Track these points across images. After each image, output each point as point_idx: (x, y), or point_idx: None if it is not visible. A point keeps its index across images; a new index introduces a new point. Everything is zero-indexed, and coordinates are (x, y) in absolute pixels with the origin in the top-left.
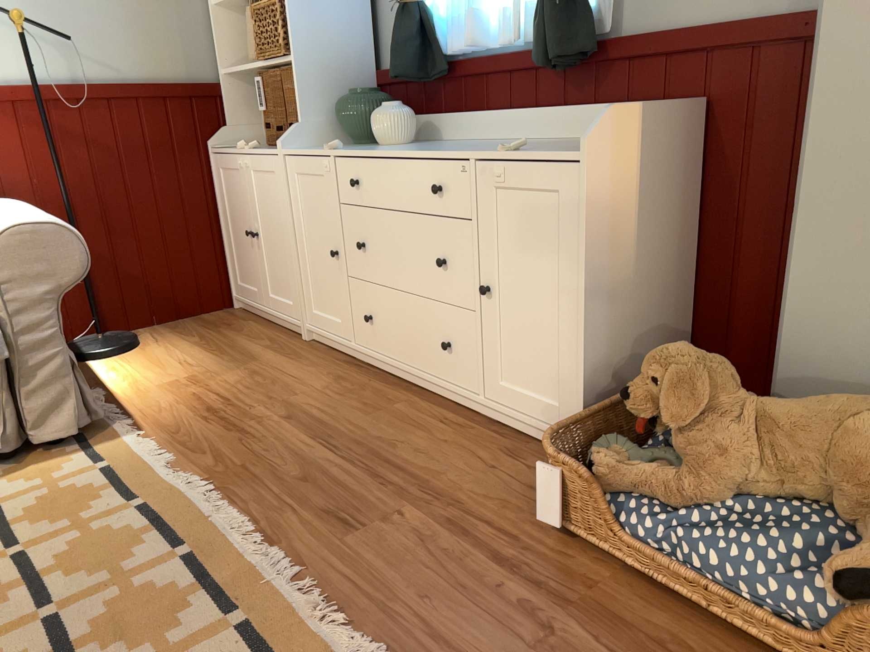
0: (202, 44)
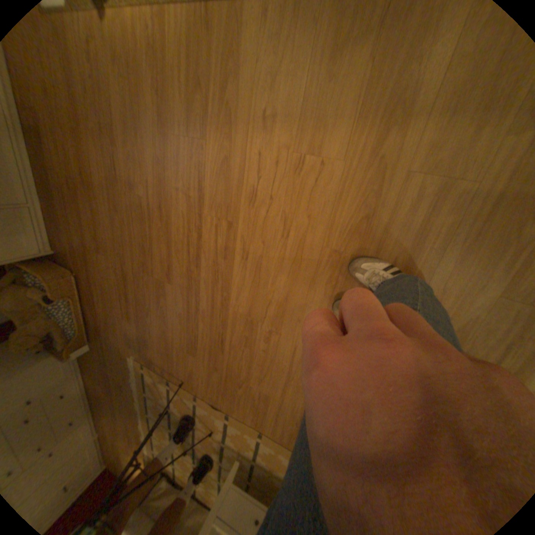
0: None
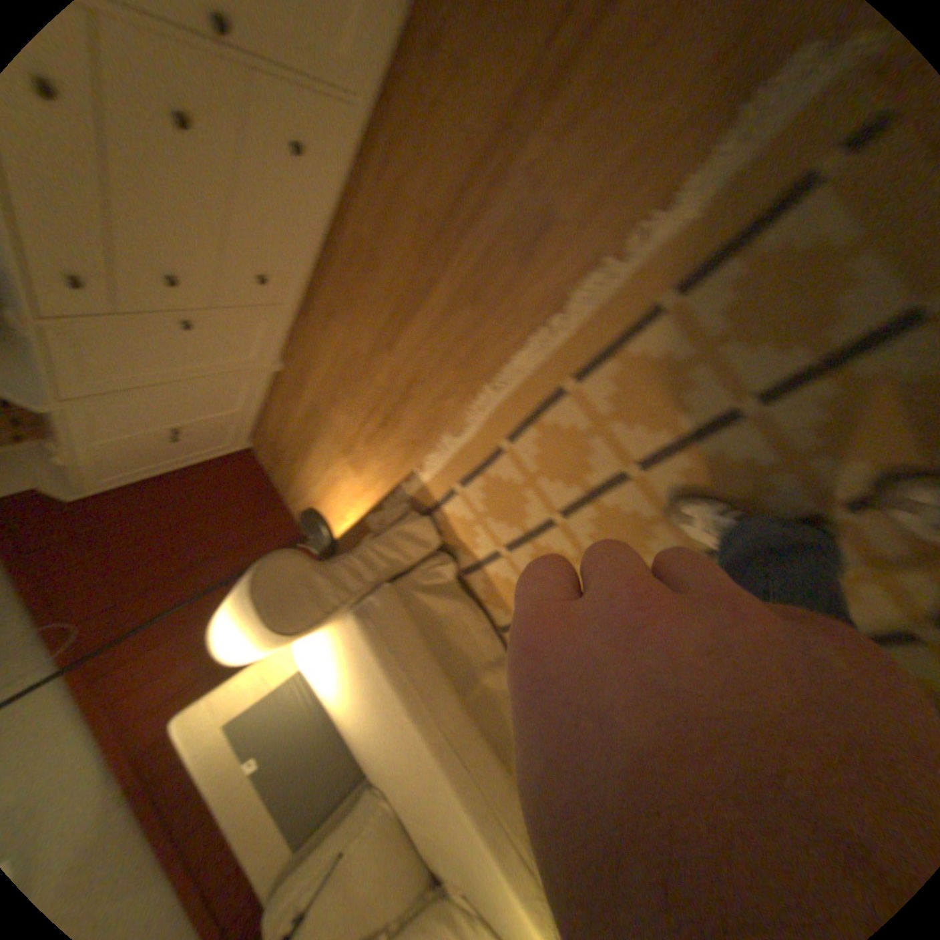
0: None
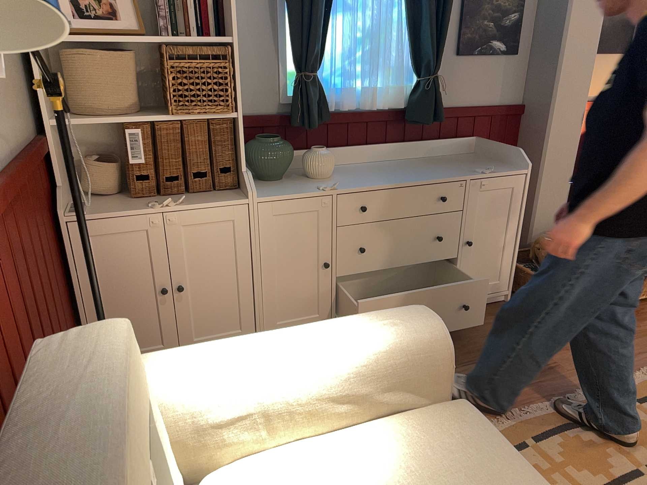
0: (22, 88)
